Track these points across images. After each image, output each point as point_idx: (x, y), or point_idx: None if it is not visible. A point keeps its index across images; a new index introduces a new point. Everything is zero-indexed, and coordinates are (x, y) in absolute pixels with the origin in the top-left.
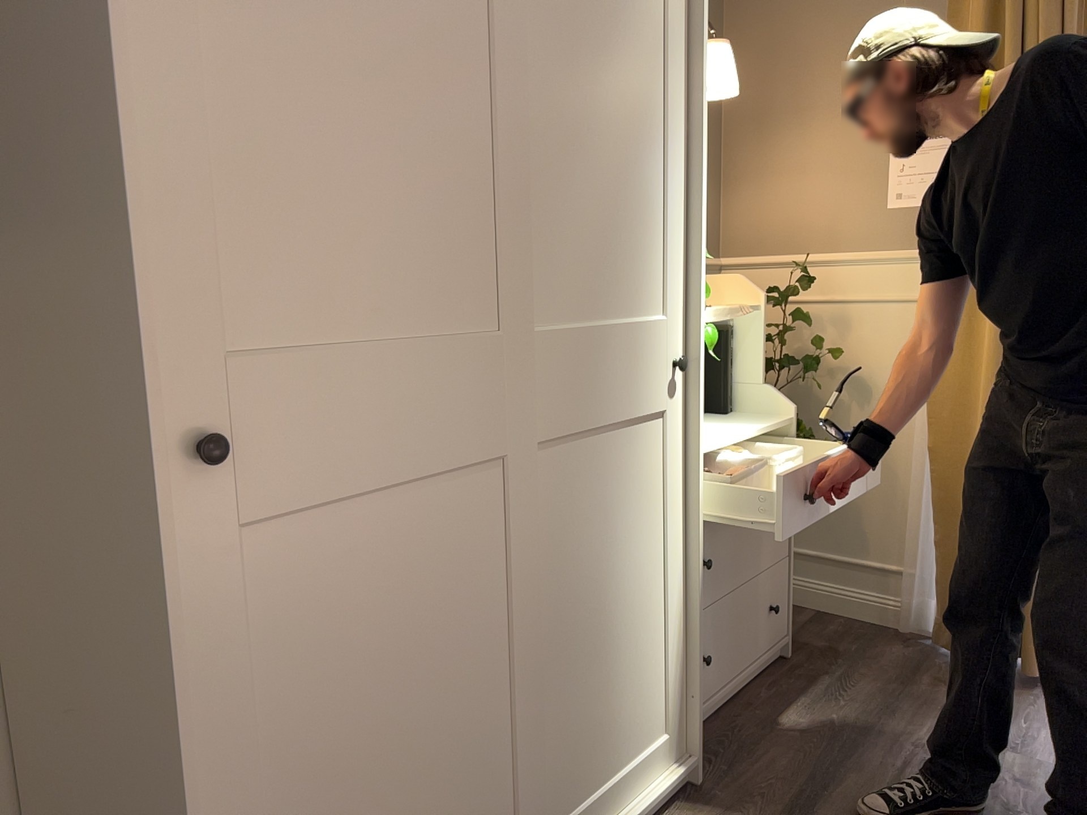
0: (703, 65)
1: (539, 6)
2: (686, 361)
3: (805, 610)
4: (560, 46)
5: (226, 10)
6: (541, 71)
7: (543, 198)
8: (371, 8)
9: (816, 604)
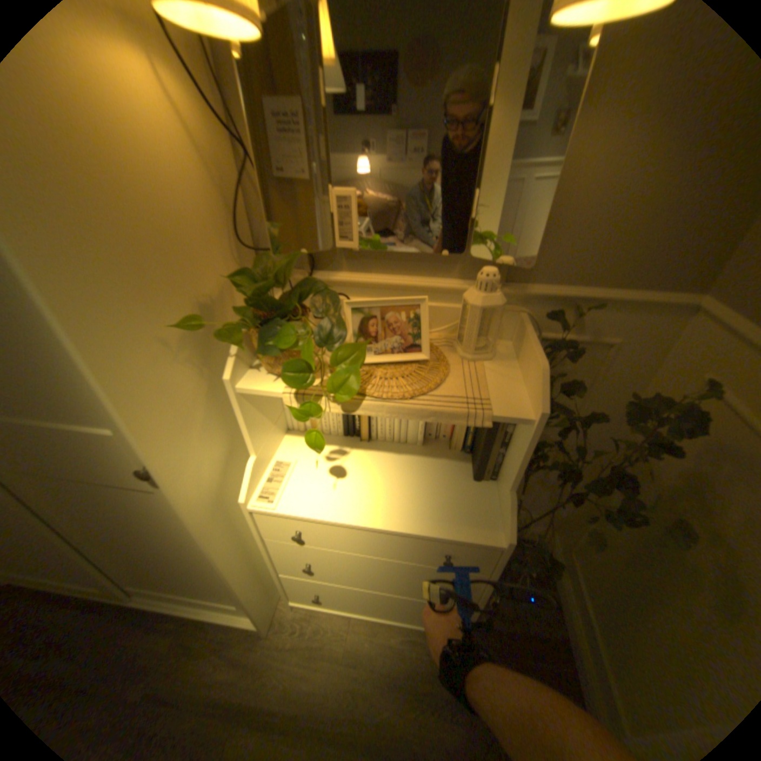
0: None
1: None
2: (137, 477)
3: (563, 630)
4: None
5: None
6: None
7: None
8: None
9: (570, 638)
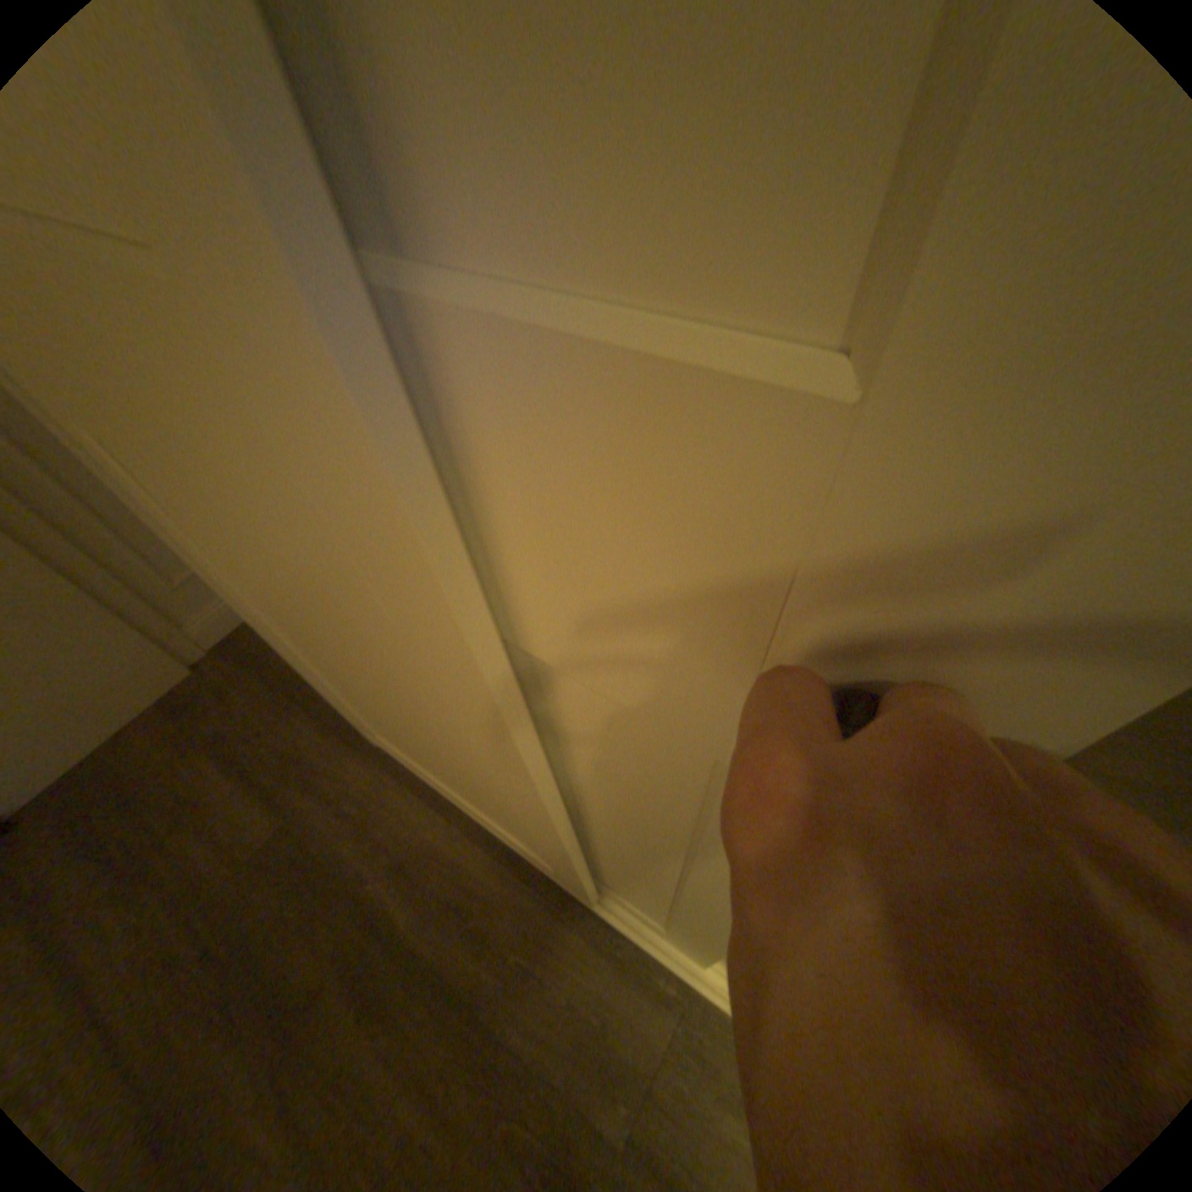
0: None
1: None
2: None
3: None
4: None
5: None
6: None
7: None
8: None
9: None
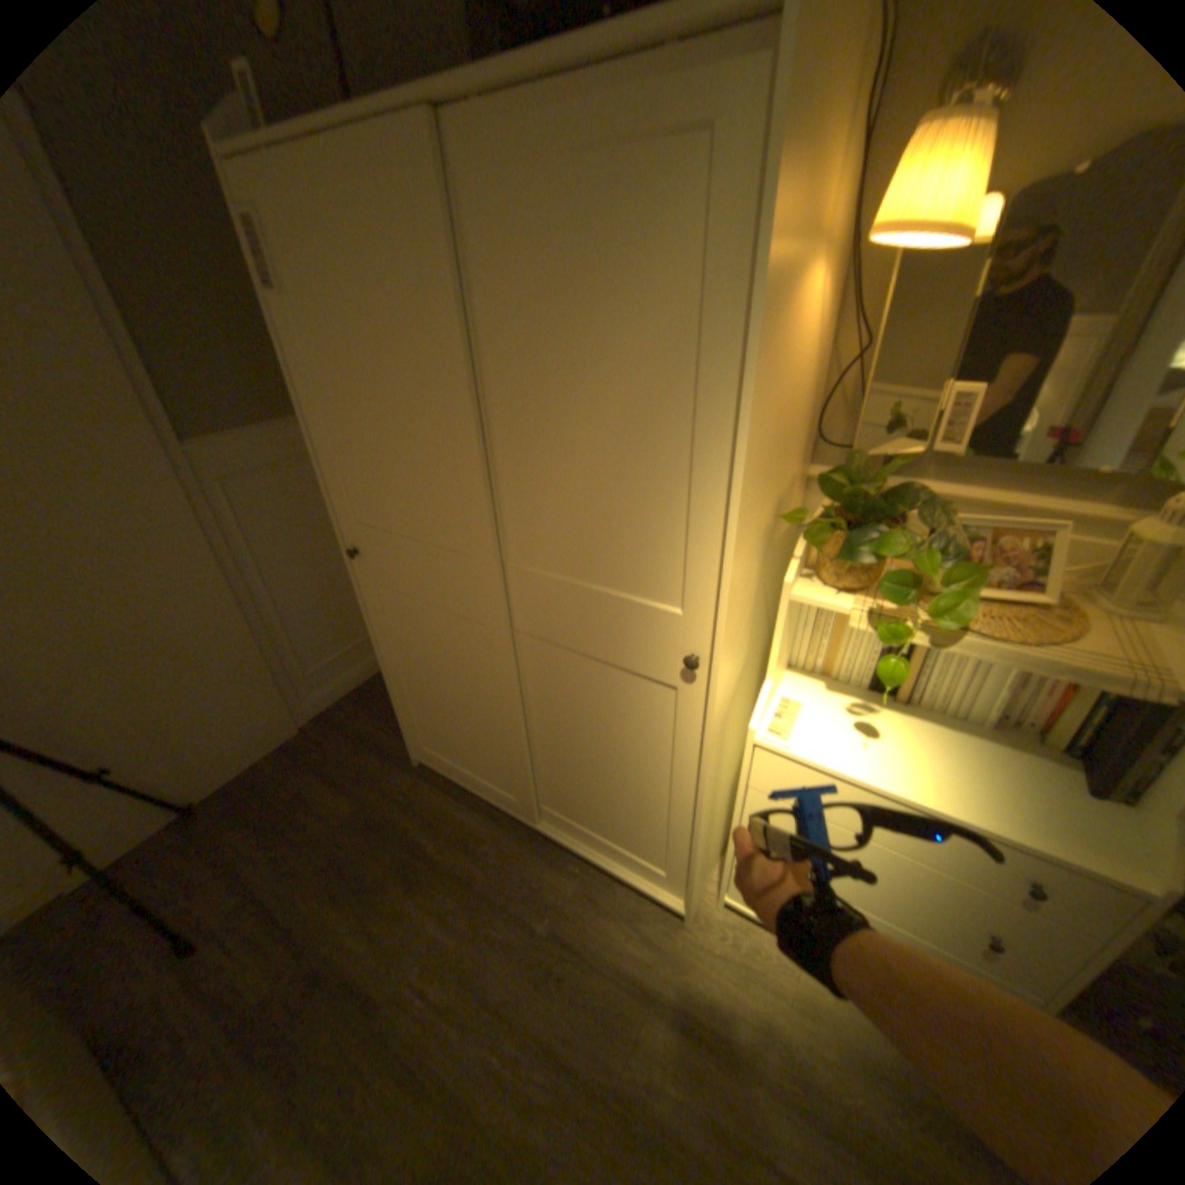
0: (759, 327)
1: (498, 321)
2: (690, 664)
3: None
4: (523, 353)
5: (323, 388)
6: (504, 380)
7: (516, 480)
8: (369, 371)
9: None
